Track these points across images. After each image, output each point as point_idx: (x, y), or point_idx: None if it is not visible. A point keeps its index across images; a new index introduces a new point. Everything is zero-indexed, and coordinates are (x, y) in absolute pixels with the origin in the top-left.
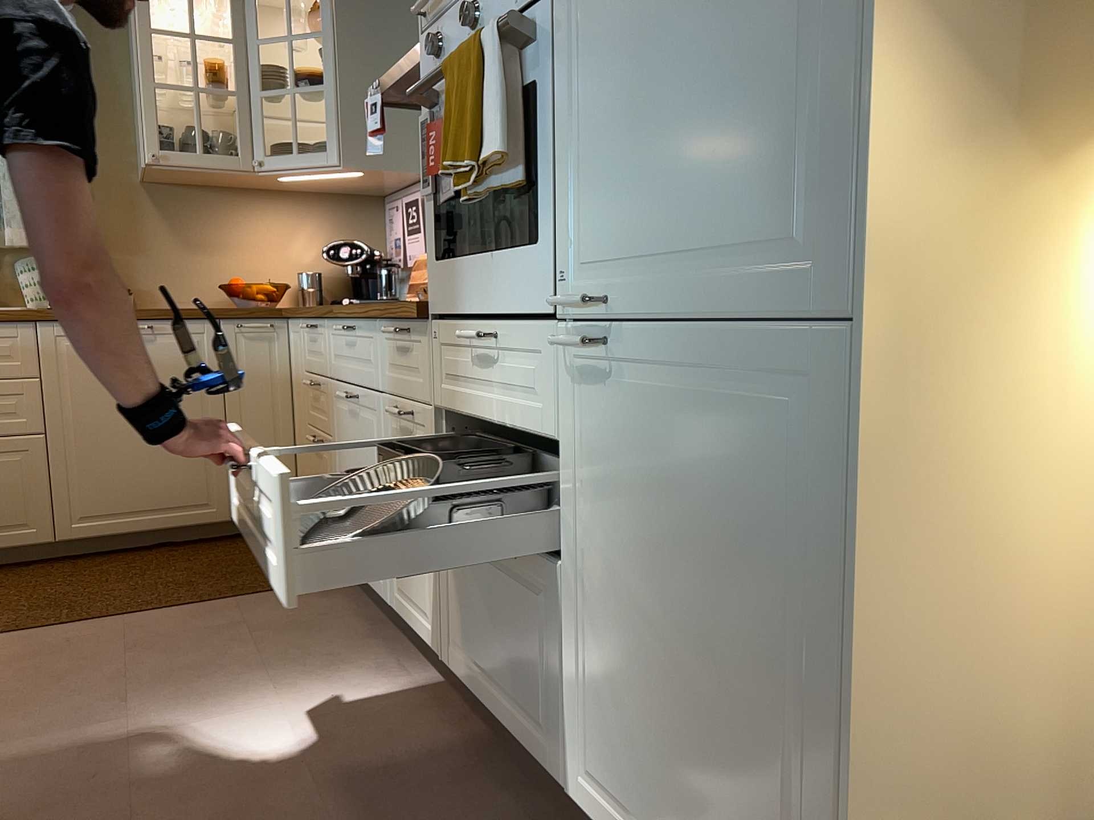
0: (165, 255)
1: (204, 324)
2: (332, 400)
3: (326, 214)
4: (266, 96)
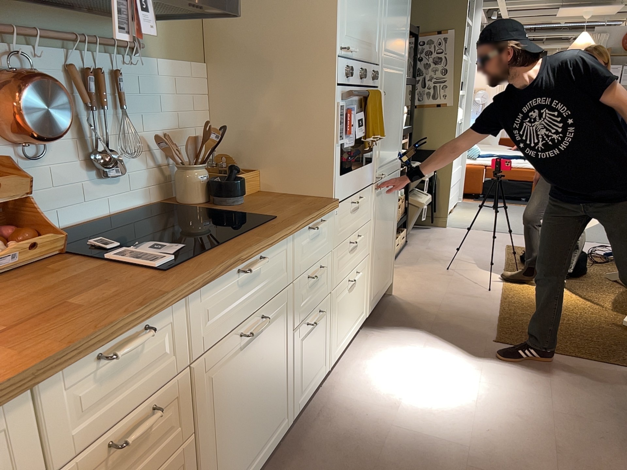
0: None
1: None
2: (199, 383)
3: None
4: None
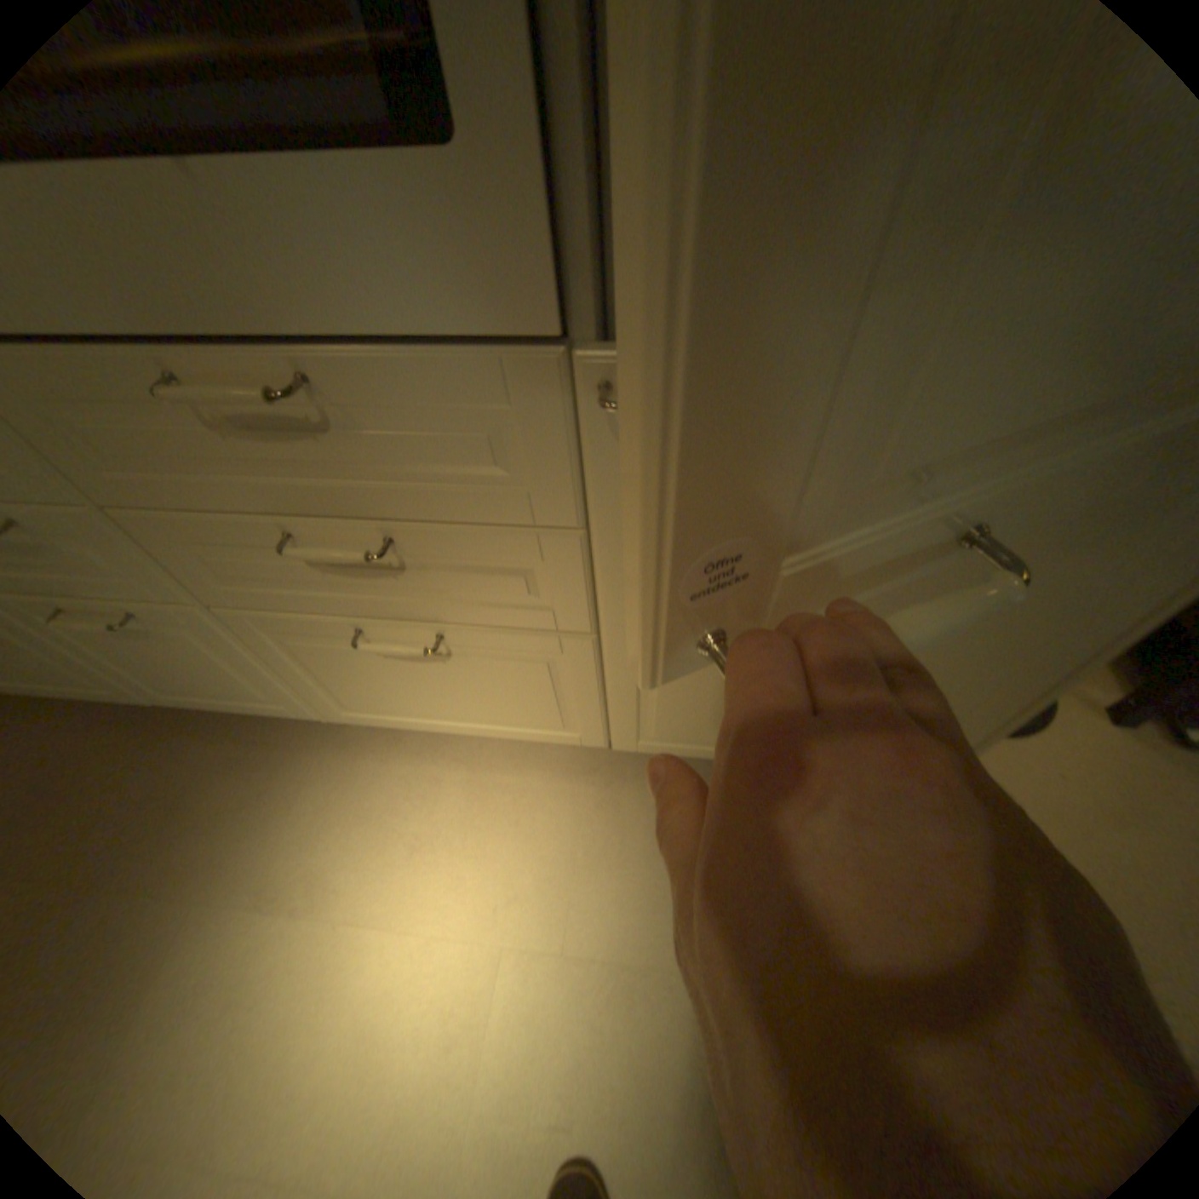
0: None
1: None
2: None
3: None
4: None
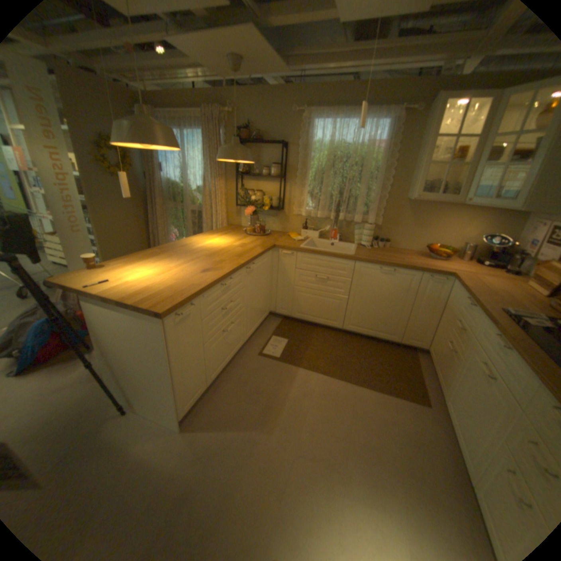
0: (407, 227)
1: (416, 273)
2: (472, 350)
3: (491, 216)
4: (487, 165)
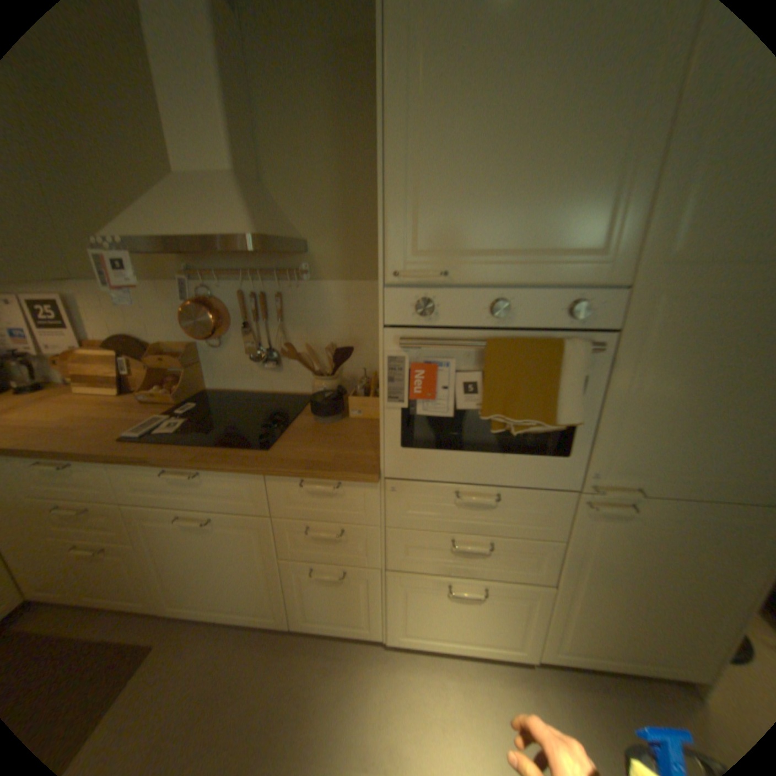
0: None
1: None
2: (132, 521)
3: None
4: None
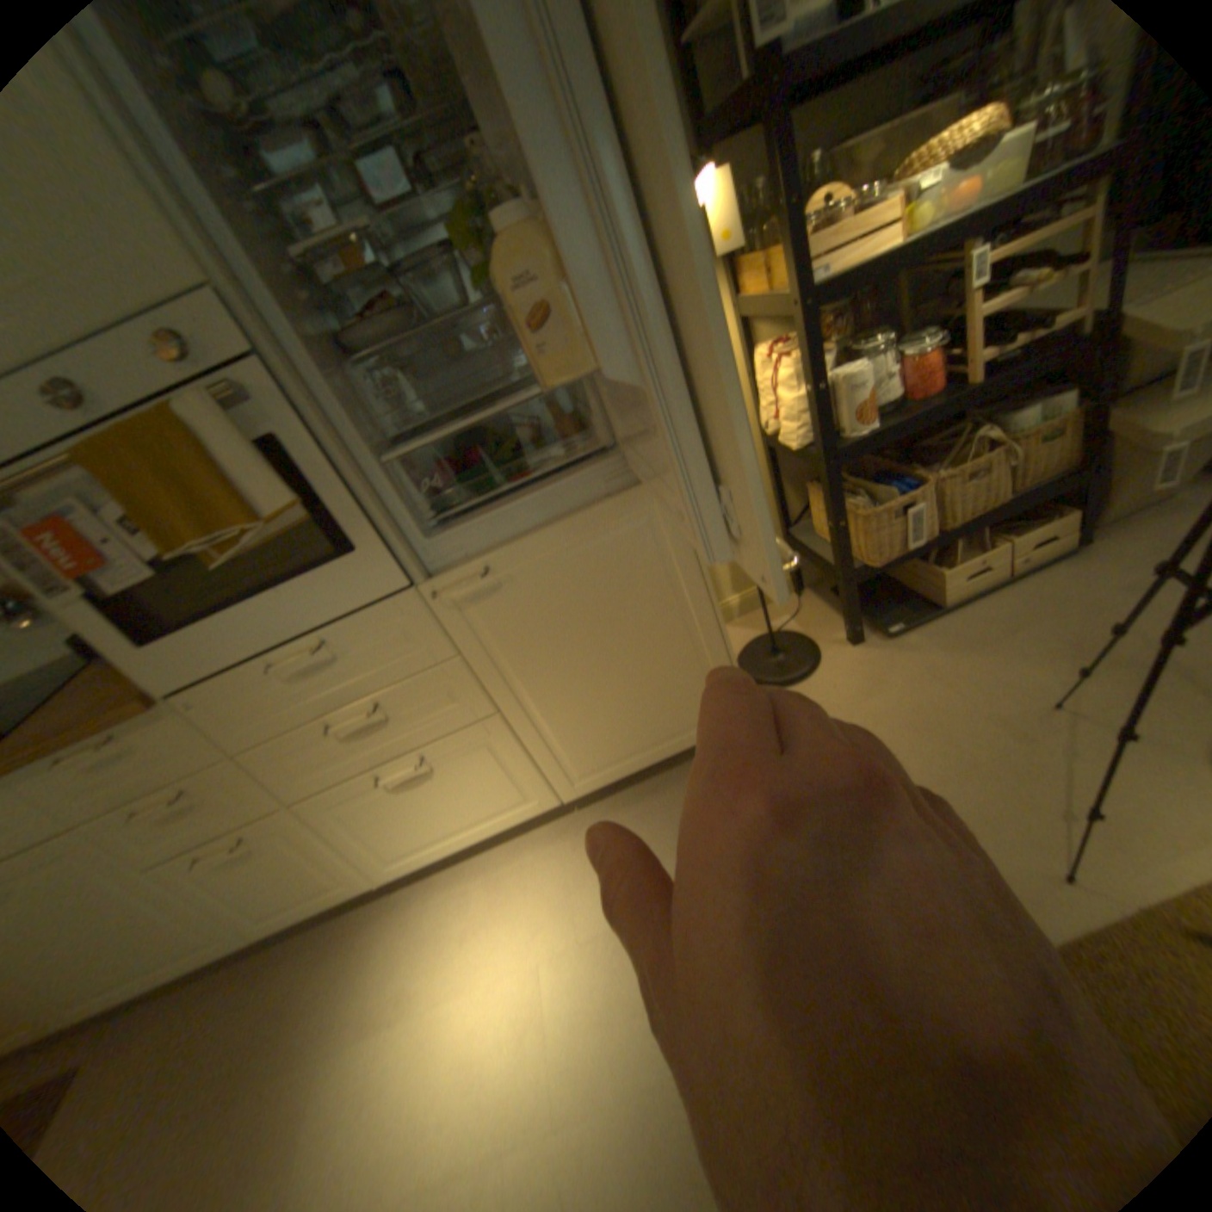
0: None
1: None
2: None
3: None
4: None
